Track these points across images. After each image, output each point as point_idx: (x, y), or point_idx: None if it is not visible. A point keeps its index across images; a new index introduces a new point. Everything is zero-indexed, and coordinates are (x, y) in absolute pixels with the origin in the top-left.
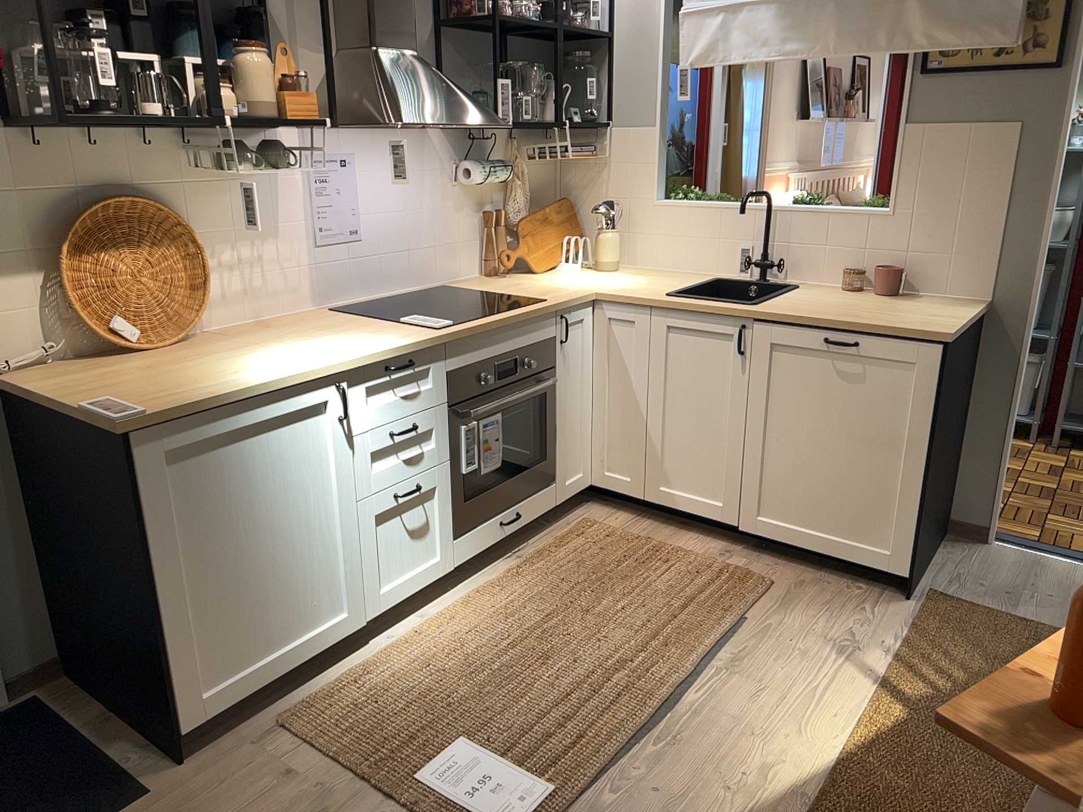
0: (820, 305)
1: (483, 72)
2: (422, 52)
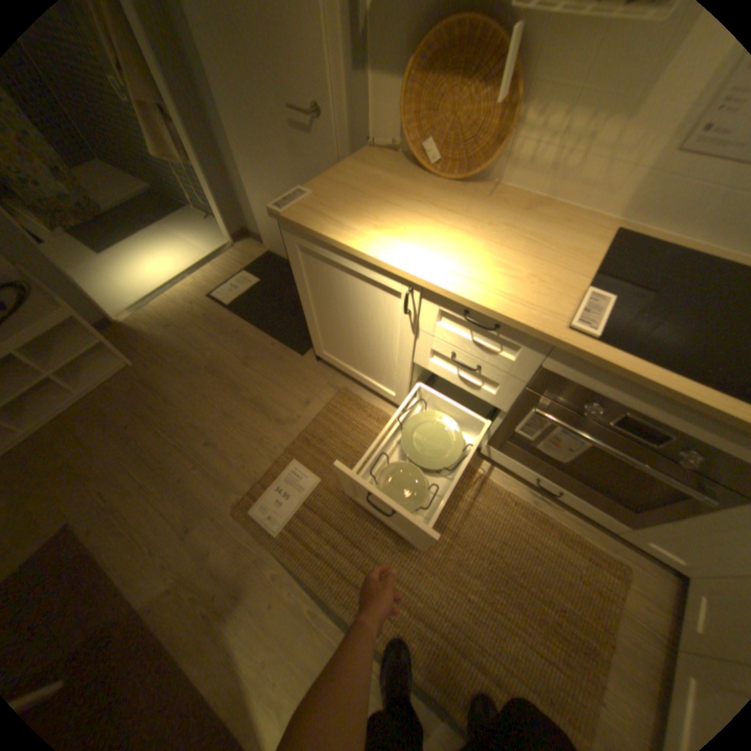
0: None
1: None
2: None
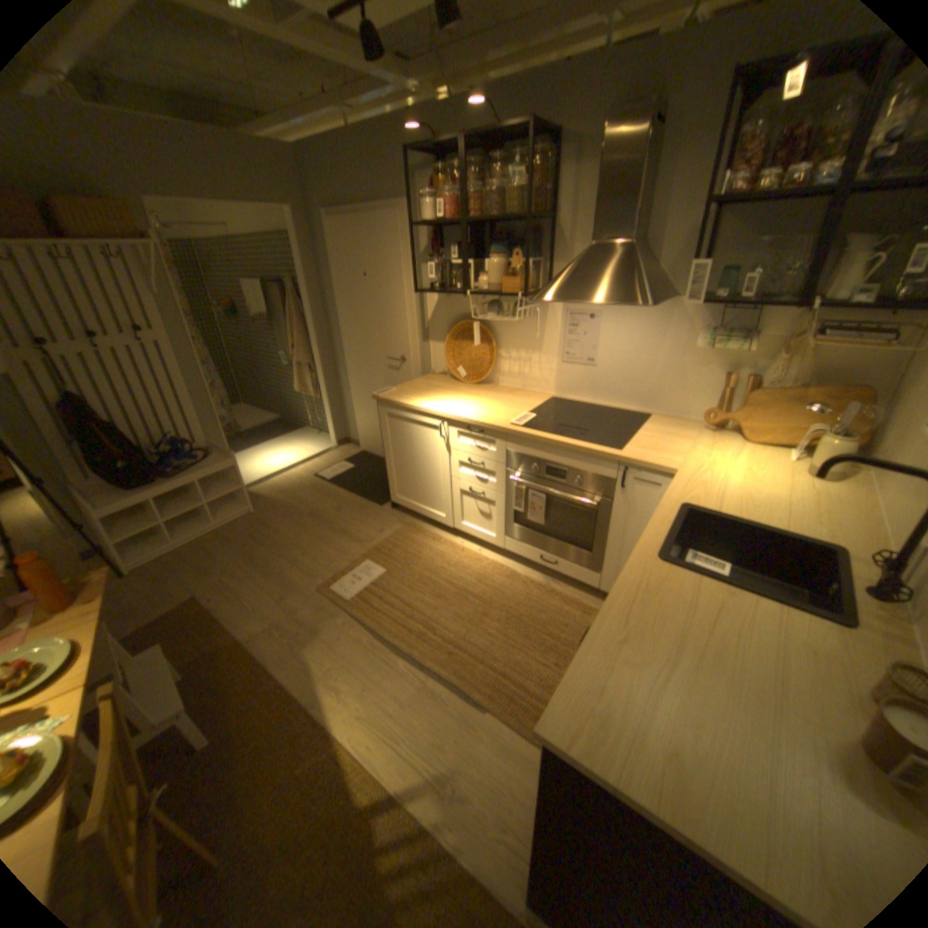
0: (694, 622)
1: (769, 243)
2: (692, 231)
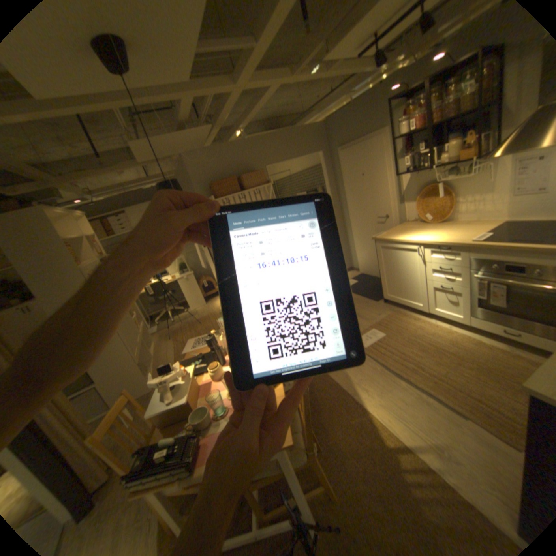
0: None
1: None
2: None
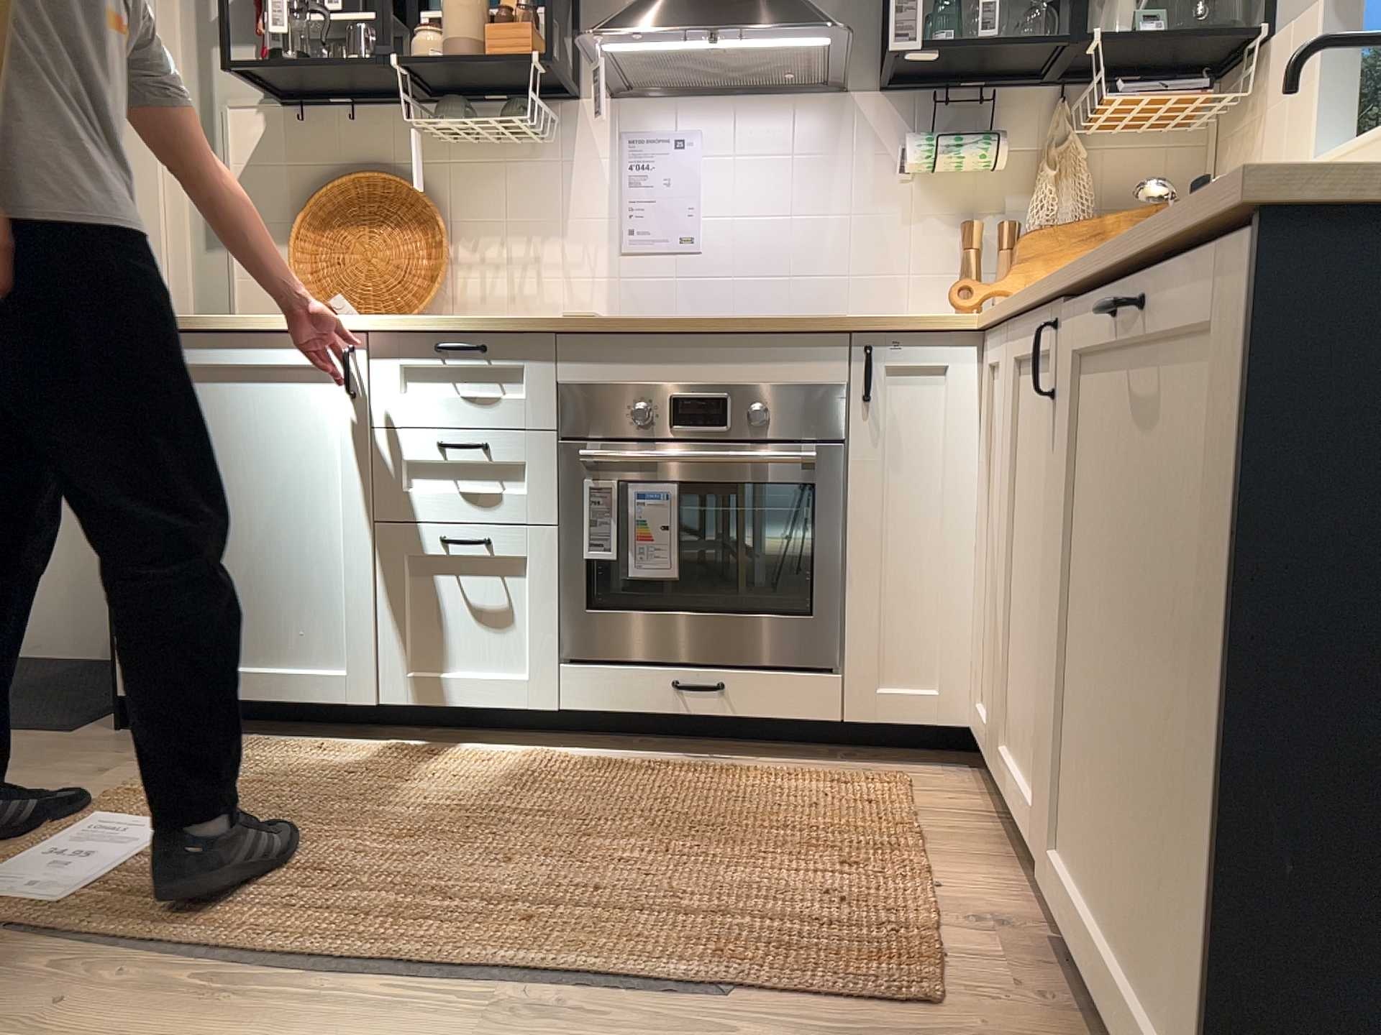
0: None
1: None
2: None
